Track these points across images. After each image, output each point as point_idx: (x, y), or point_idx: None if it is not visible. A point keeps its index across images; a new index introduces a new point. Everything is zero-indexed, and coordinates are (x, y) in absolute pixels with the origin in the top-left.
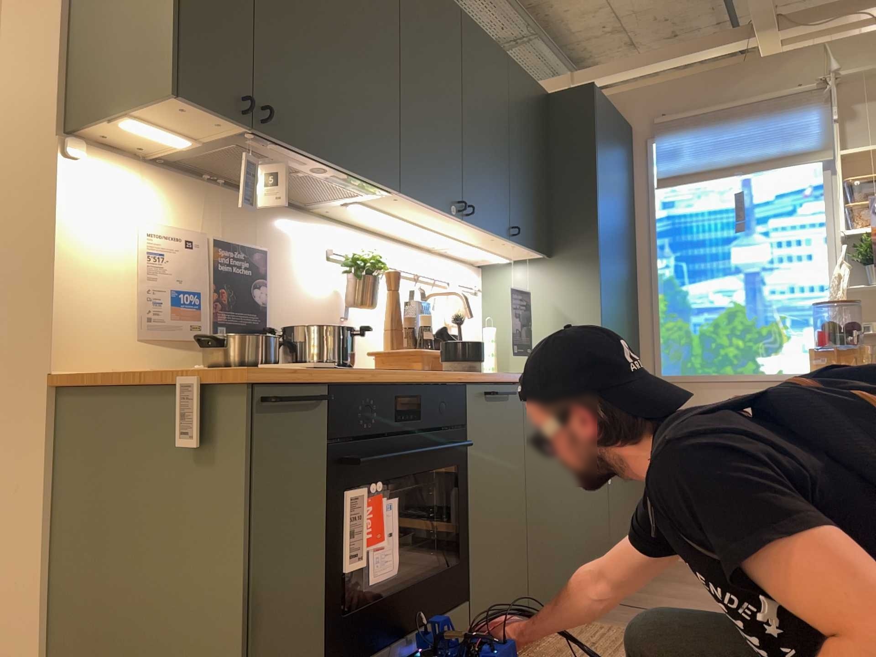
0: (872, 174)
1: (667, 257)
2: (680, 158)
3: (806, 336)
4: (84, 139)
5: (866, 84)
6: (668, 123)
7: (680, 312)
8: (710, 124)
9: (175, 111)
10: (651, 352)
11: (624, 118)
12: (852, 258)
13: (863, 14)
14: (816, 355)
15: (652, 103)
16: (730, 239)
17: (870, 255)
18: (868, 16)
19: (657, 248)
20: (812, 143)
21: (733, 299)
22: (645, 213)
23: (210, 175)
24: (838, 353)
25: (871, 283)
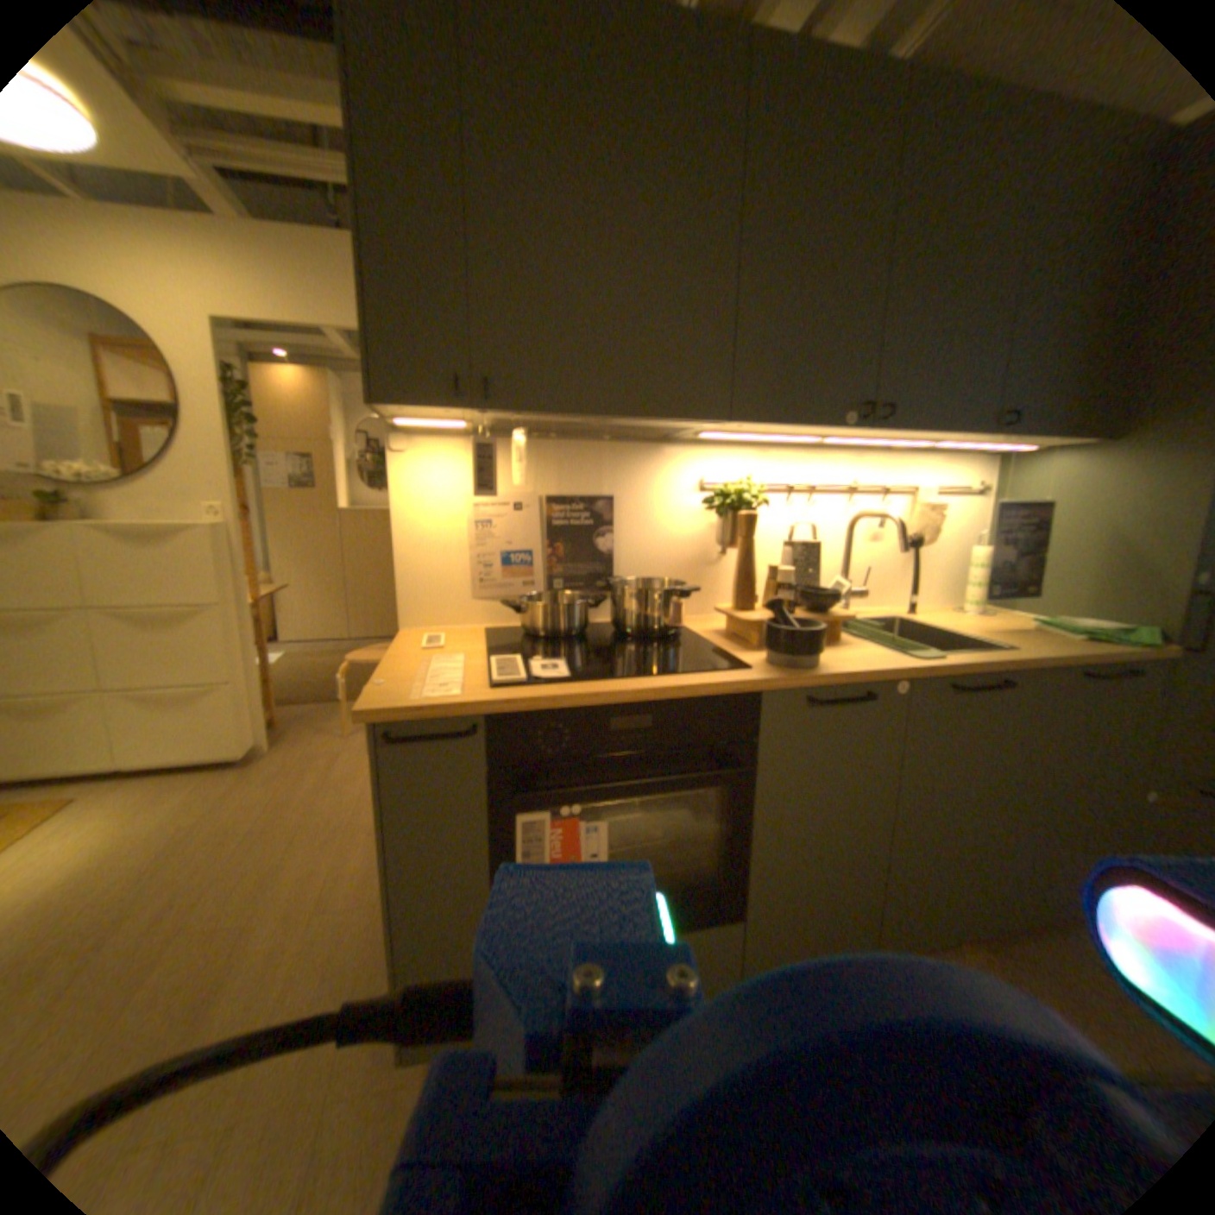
0: None
1: None
2: None
3: None
4: (407, 428)
5: None
6: None
7: None
8: None
9: (398, 409)
10: None
11: None
12: None
13: None
14: None
15: None
16: None
17: None
18: None
19: None
20: None
21: None
22: None
23: (535, 431)
24: None
25: None
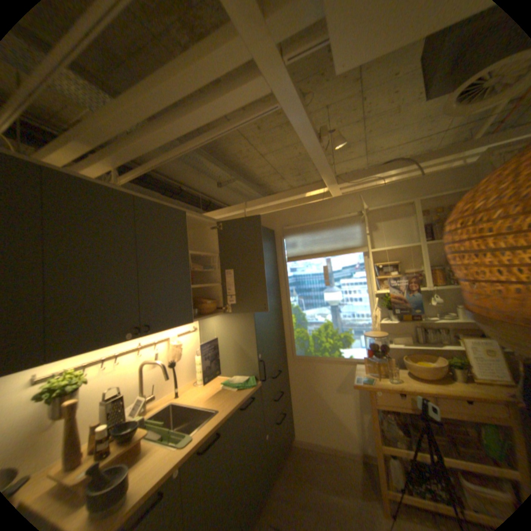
0: (388, 258)
1: (294, 296)
2: (297, 247)
3: (362, 340)
4: None
5: (382, 212)
6: (290, 229)
7: (302, 324)
8: (309, 231)
9: None
10: (290, 343)
11: (270, 225)
12: (381, 302)
13: (378, 177)
14: (368, 362)
15: (282, 218)
16: (323, 289)
17: (391, 306)
18: (381, 178)
19: (289, 291)
20: (358, 242)
21: (326, 319)
22: (283, 273)
23: None
24: (379, 364)
25: (392, 319)
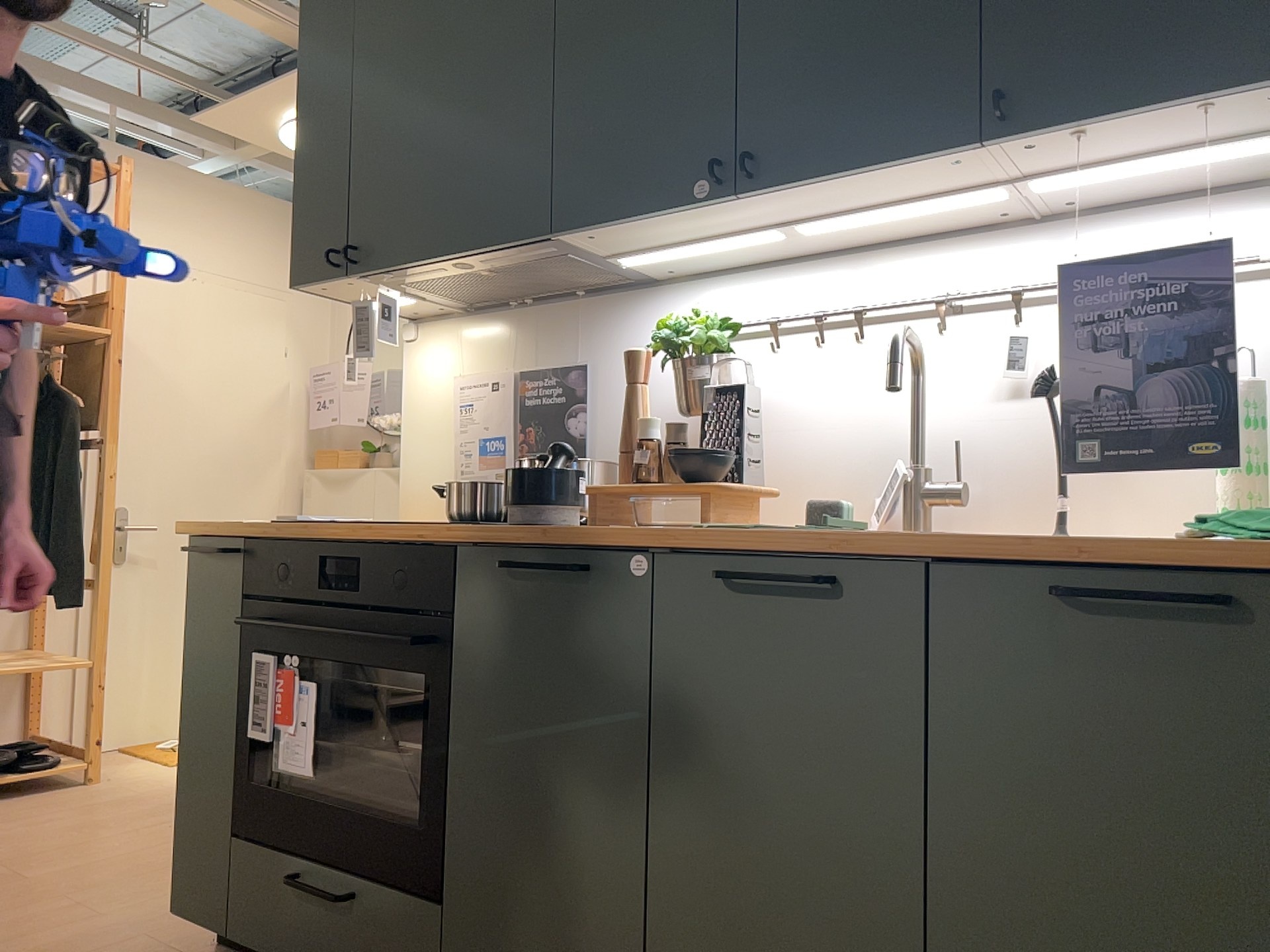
0: None
1: None
2: None
3: None
4: (422, 319)
5: None
6: None
7: None
8: None
9: (329, 292)
10: None
11: None
12: None
13: None
14: None
15: None
16: None
17: None
18: None
19: None
20: None
21: None
22: None
23: (512, 301)
24: None
25: None
